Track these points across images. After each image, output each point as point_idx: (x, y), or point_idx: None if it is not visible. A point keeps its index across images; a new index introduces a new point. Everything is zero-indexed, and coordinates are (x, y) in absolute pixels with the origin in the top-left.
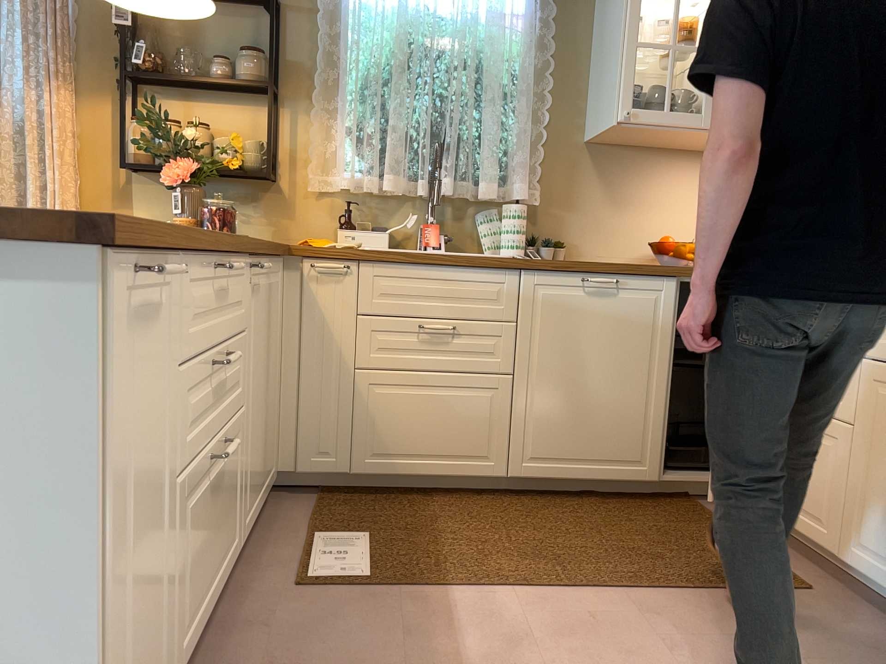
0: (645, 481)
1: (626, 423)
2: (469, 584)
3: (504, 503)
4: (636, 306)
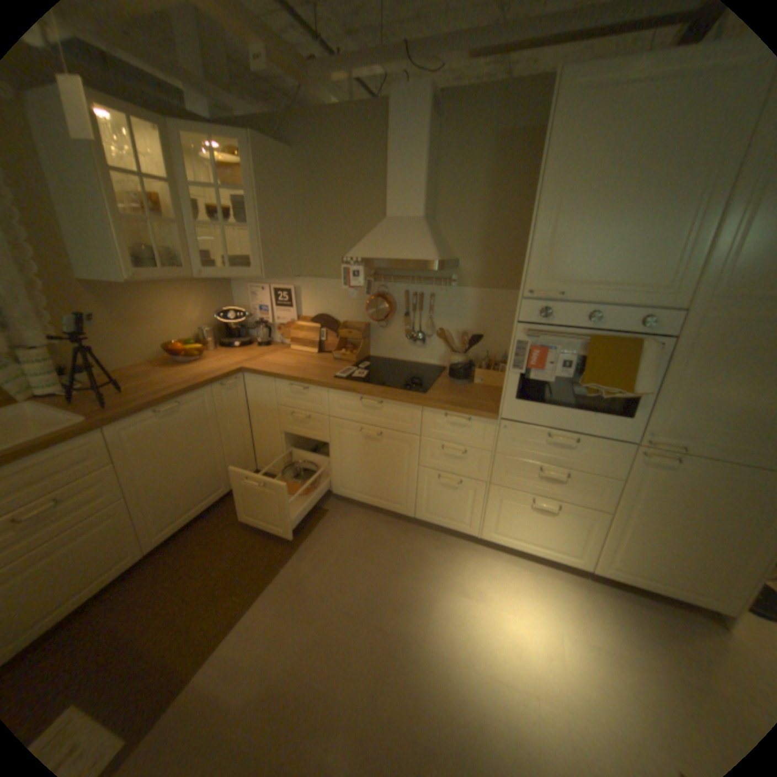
0: (224, 495)
1: (206, 476)
2: (200, 663)
3: (150, 573)
4: (193, 412)
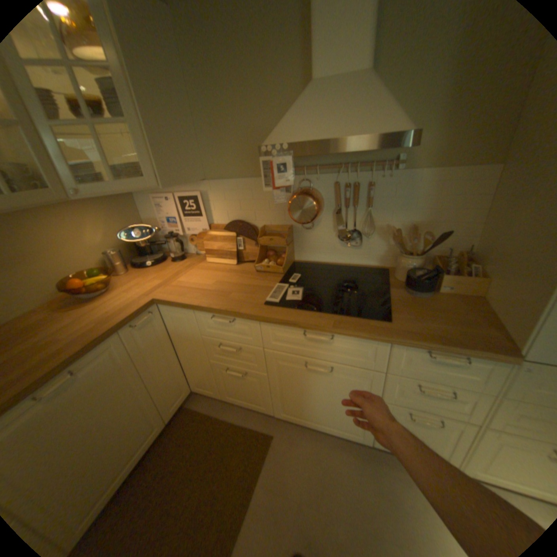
0: (159, 433)
1: (133, 427)
2: None
3: None
4: (98, 371)
